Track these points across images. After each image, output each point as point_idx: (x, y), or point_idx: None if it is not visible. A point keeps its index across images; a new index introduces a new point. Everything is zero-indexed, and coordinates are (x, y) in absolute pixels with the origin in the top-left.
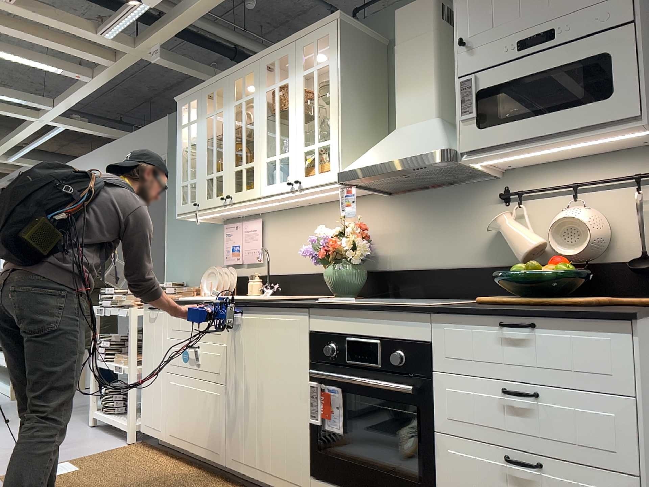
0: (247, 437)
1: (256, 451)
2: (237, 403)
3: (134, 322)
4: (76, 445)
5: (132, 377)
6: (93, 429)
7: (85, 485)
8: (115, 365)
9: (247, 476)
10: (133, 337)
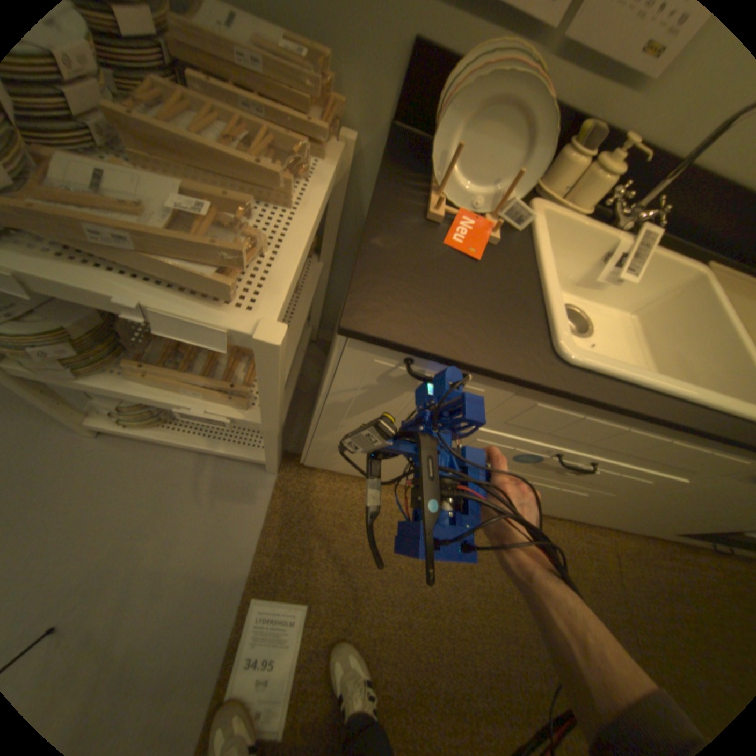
0: (605, 517)
1: (610, 522)
2: (627, 508)
3: (281, 370)
4: (175, 531)
5: (279, 436)
6: (114, 447)
7: (380, 643)
8: (172, 408)
9: (567, 520)
10: (280, 395)
